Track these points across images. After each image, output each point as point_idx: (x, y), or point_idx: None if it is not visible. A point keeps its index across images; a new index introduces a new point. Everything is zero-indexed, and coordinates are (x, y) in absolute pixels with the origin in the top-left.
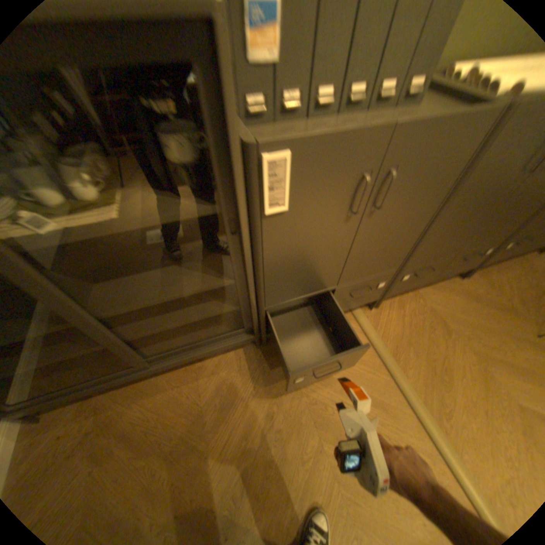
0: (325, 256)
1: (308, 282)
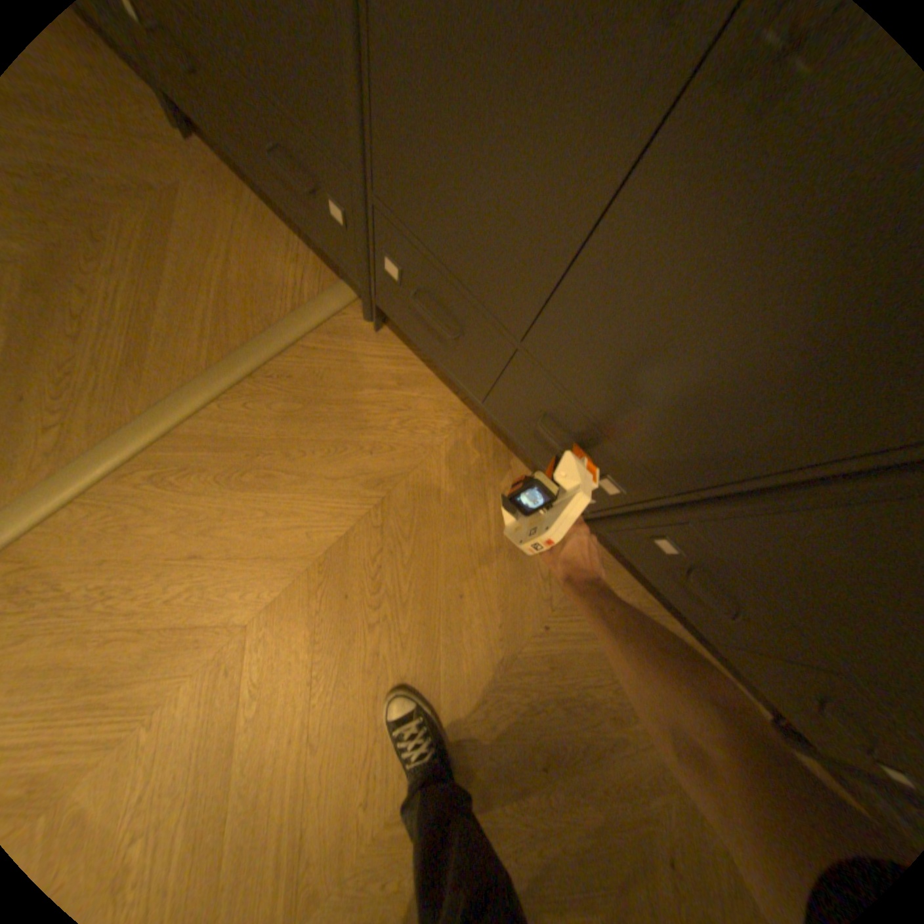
0: None
1: None
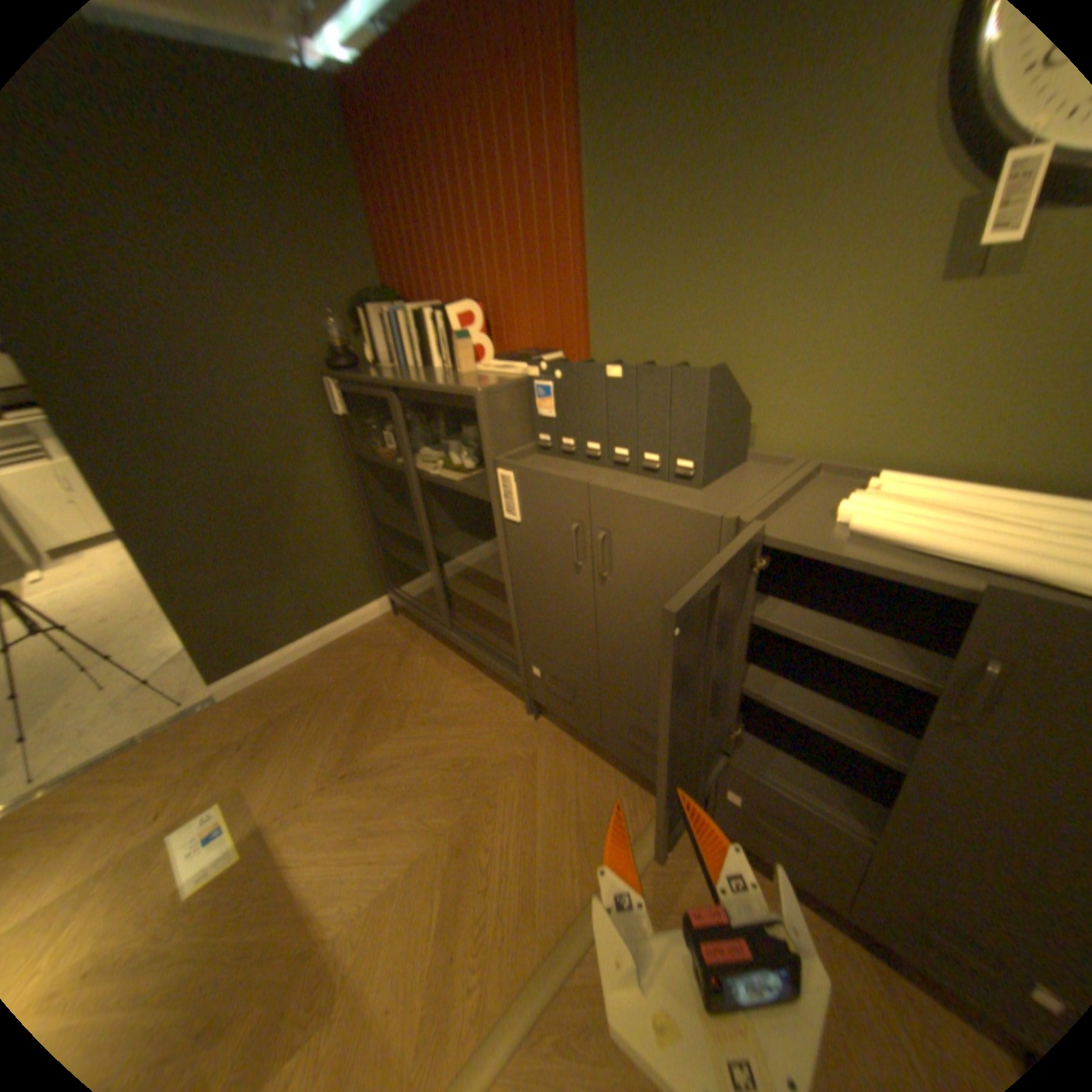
0: (570, 611)
1: (561, 640)
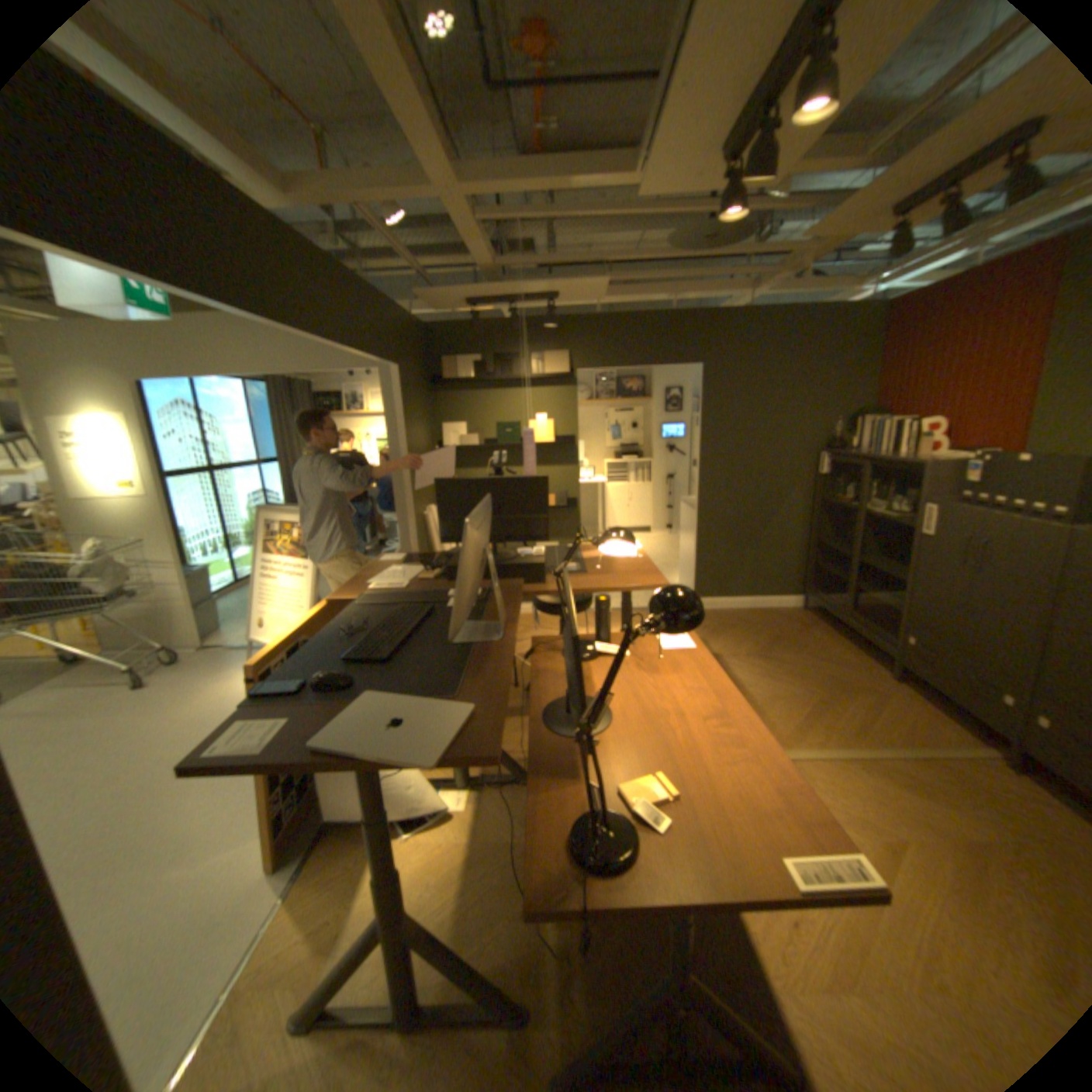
0: (952, 592)
1: (940, 614)
